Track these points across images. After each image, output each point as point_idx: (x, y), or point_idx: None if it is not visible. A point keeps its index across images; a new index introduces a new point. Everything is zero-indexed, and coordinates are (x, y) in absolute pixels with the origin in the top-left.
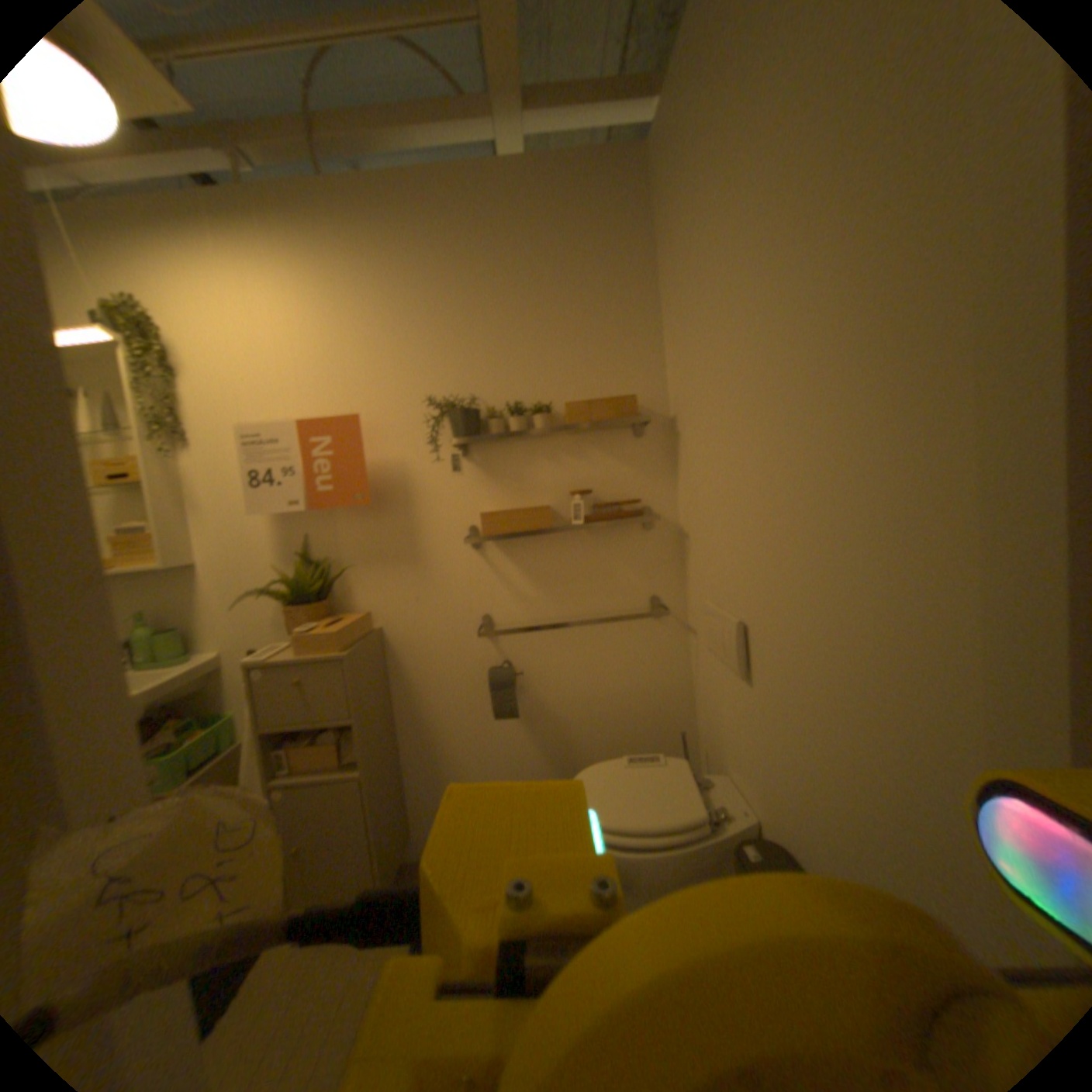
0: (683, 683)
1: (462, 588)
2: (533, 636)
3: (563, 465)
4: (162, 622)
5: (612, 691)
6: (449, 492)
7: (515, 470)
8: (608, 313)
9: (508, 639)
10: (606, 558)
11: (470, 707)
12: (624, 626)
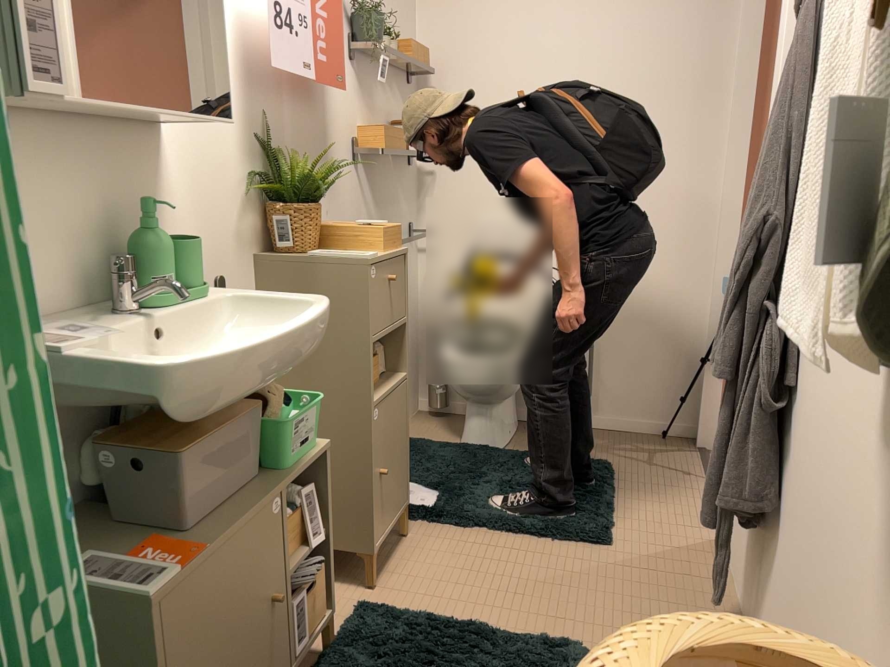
0: (416, 296)
1: (348, 205)
2: None
3: (386, 98)
4: (122, 227)
5: None
6: (345, 100)
7: (370, 93)
8: None
9: None
10: (398, 188)
11: None
12: None
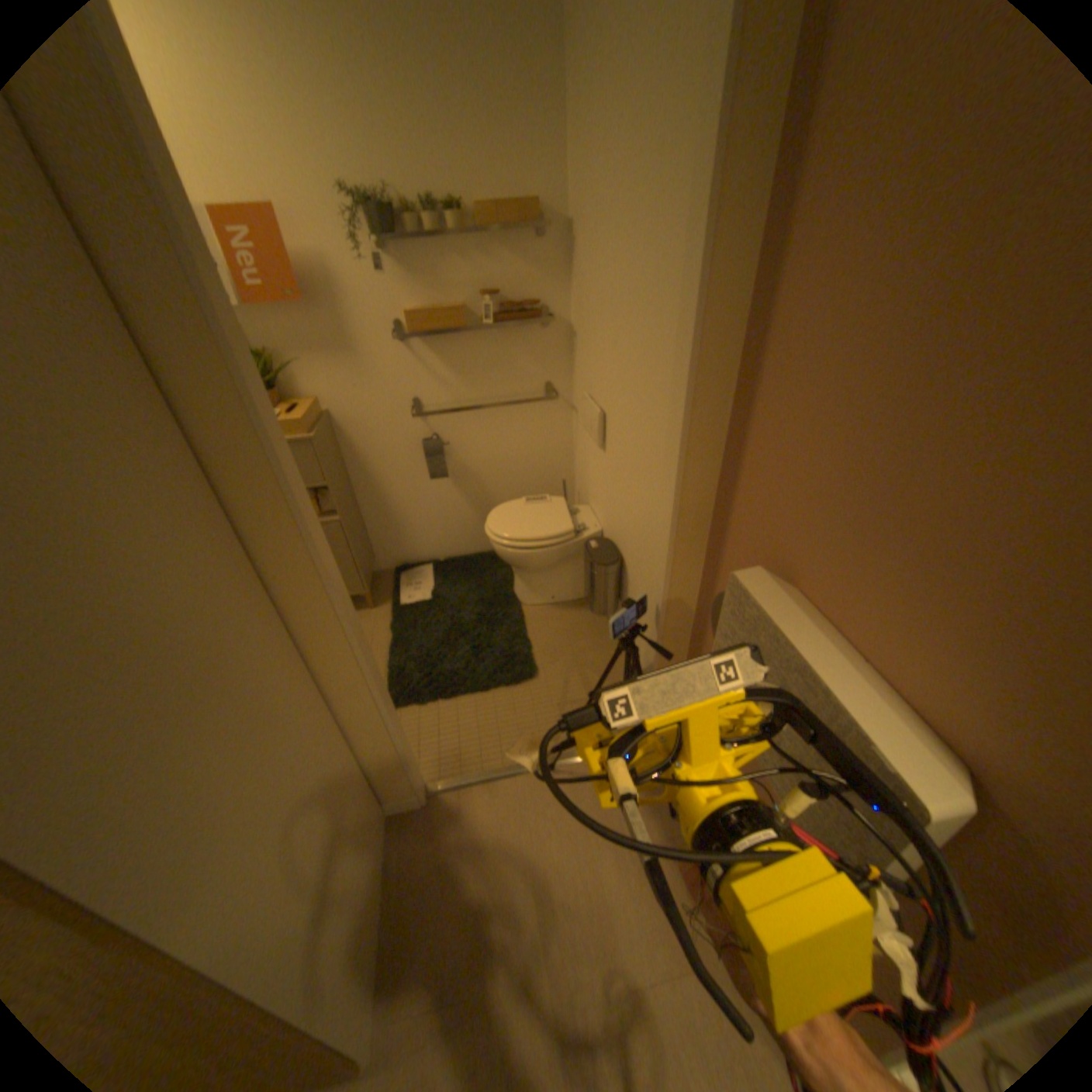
0: (565, 449)
1: (393, 378)
2: (454, 417)
3: (473, 266)
4: None
5: (514, 456)
6: (372, 289)
7: (430, 270)
8: (513, 97)
9: (435, 419)
10: (510, 353)
11: (408, 470)
12: (524, 408)
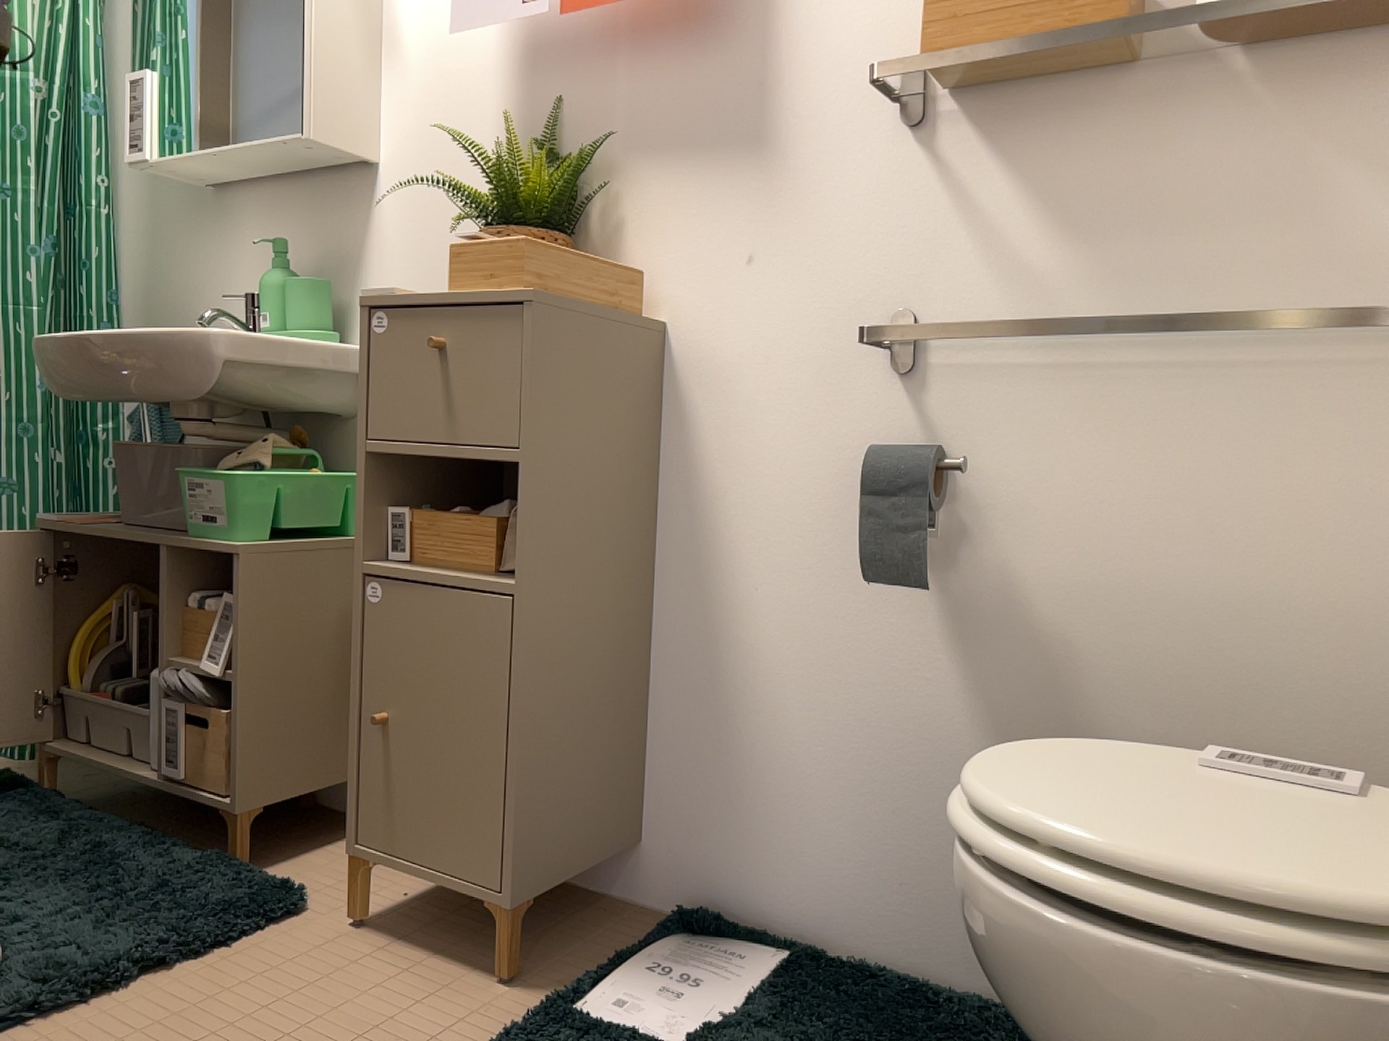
0: None
1: (852, 240)
2: (1015, 387)
3: None
4: (328, 279)
5: (1228, 591)
6: None
7: None
8: None
9: (945, 388)
10: (1287, 164)
11: (818, 553)
12: (1310, 388)
